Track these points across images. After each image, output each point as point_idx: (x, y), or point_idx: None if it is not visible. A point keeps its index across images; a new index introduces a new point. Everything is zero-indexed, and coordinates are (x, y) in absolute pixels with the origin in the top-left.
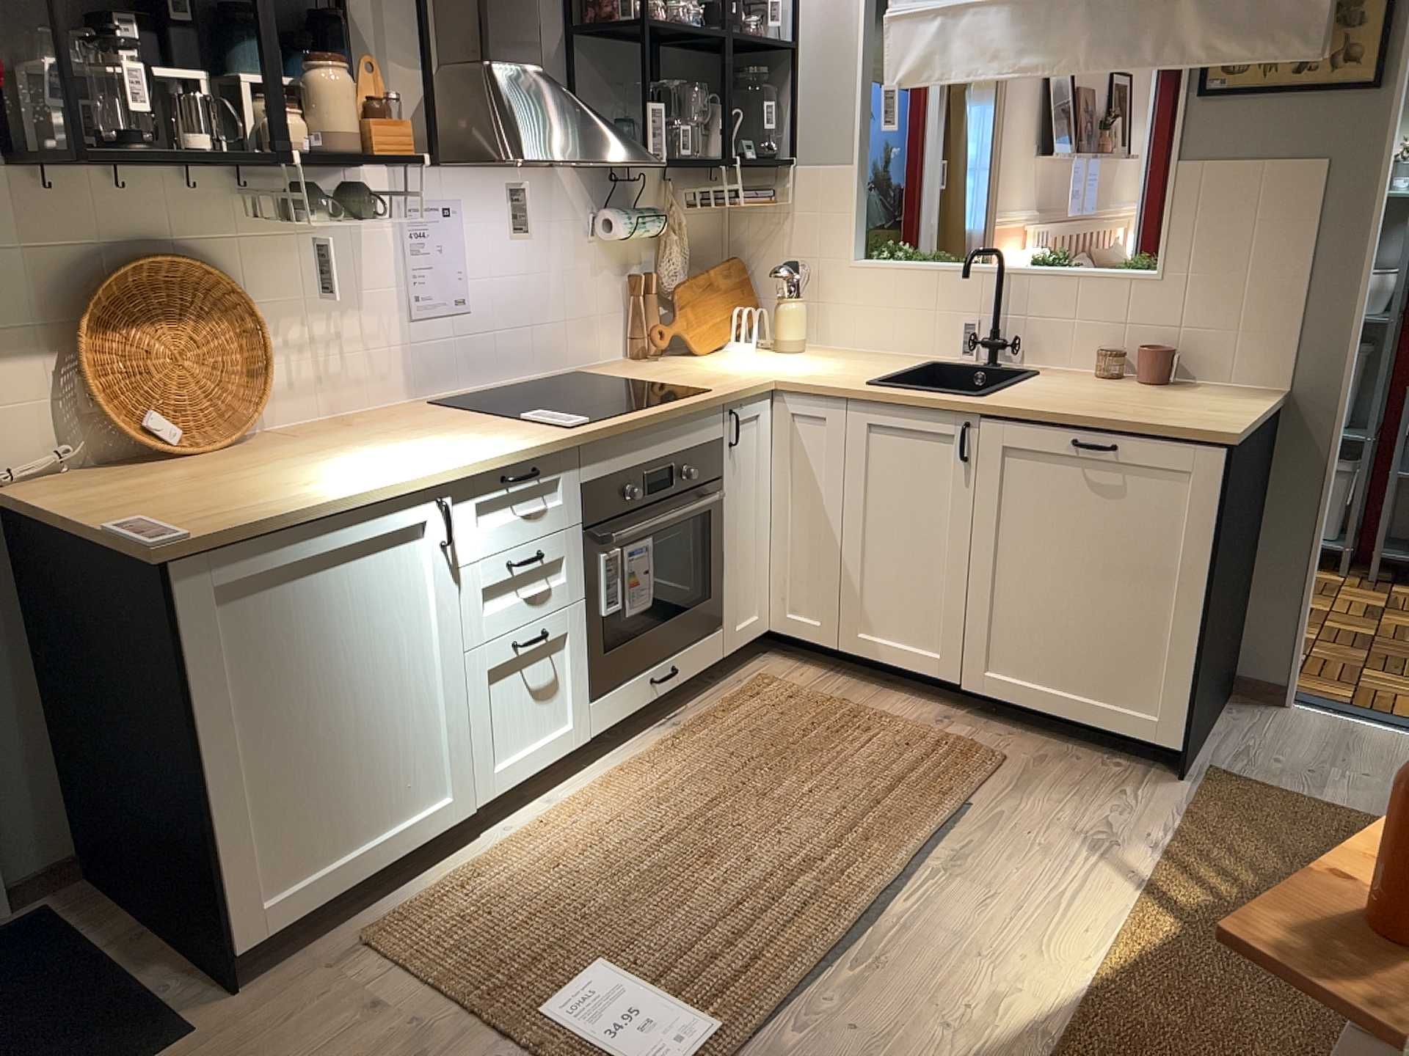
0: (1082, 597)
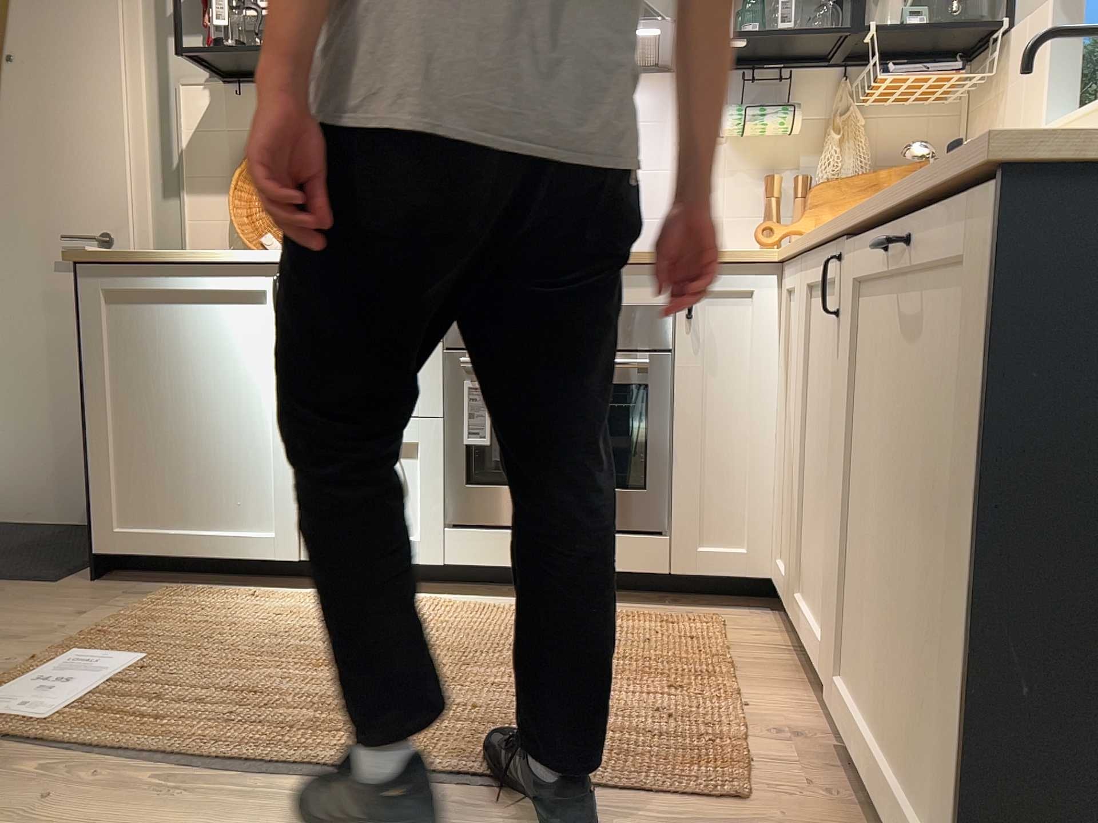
0: (904, 558)
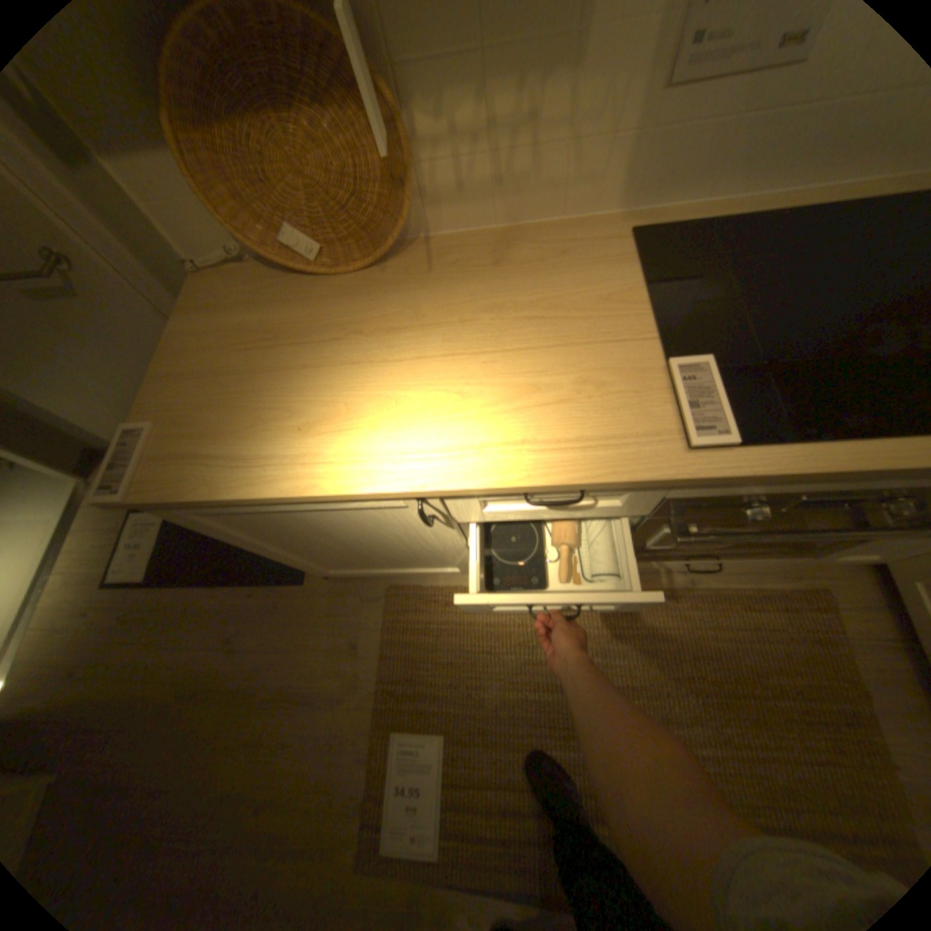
0: None
